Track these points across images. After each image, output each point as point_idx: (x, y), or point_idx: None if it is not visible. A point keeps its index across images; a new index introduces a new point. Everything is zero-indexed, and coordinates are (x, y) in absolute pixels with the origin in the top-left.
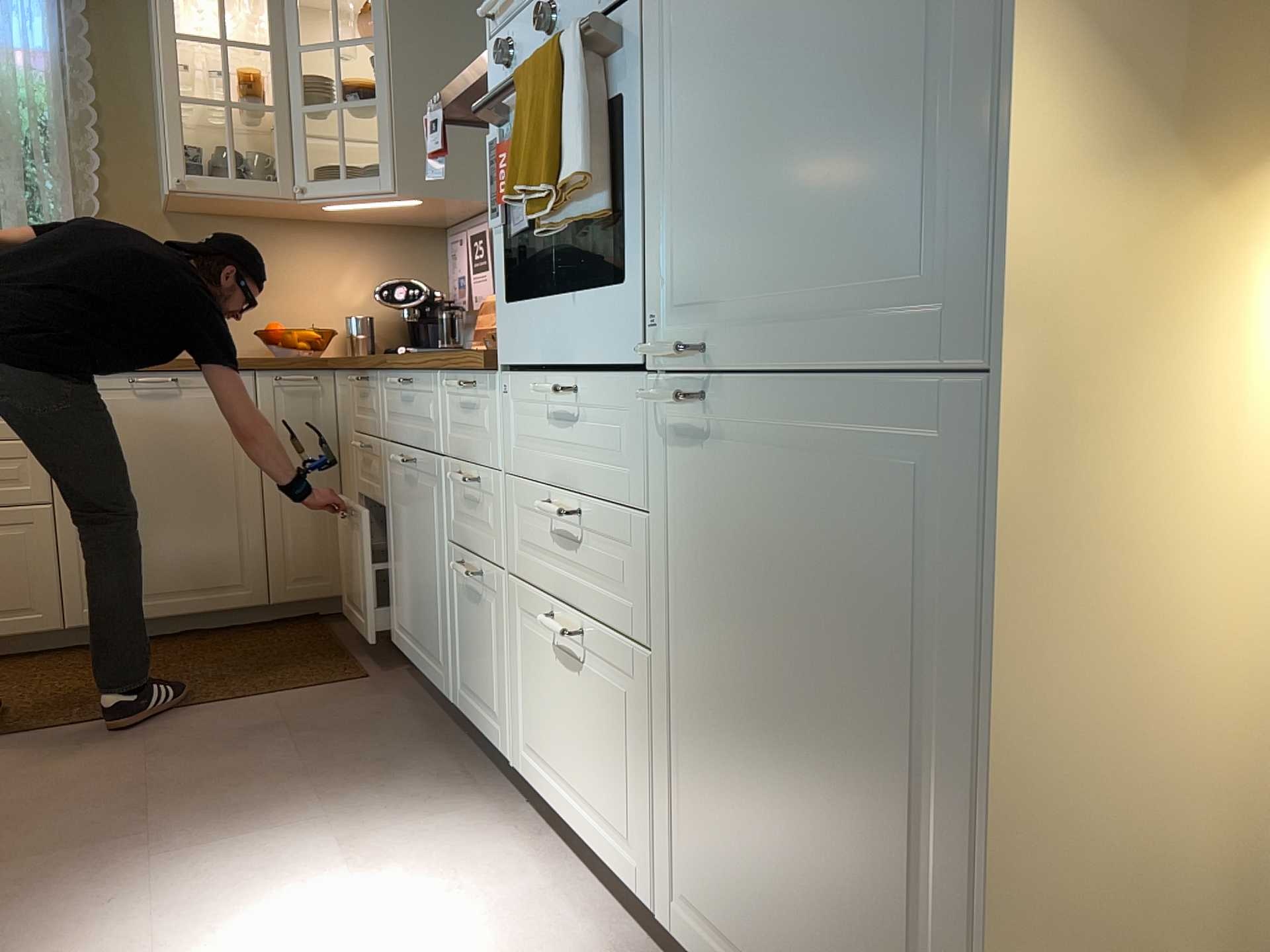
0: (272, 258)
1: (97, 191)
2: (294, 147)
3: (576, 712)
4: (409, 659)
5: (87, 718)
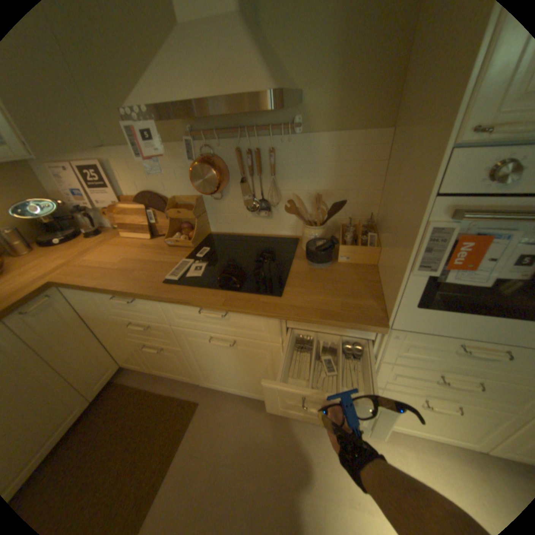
0: None
1: None
2: None
3: (436, 419)
4: (225, 391)
5: None
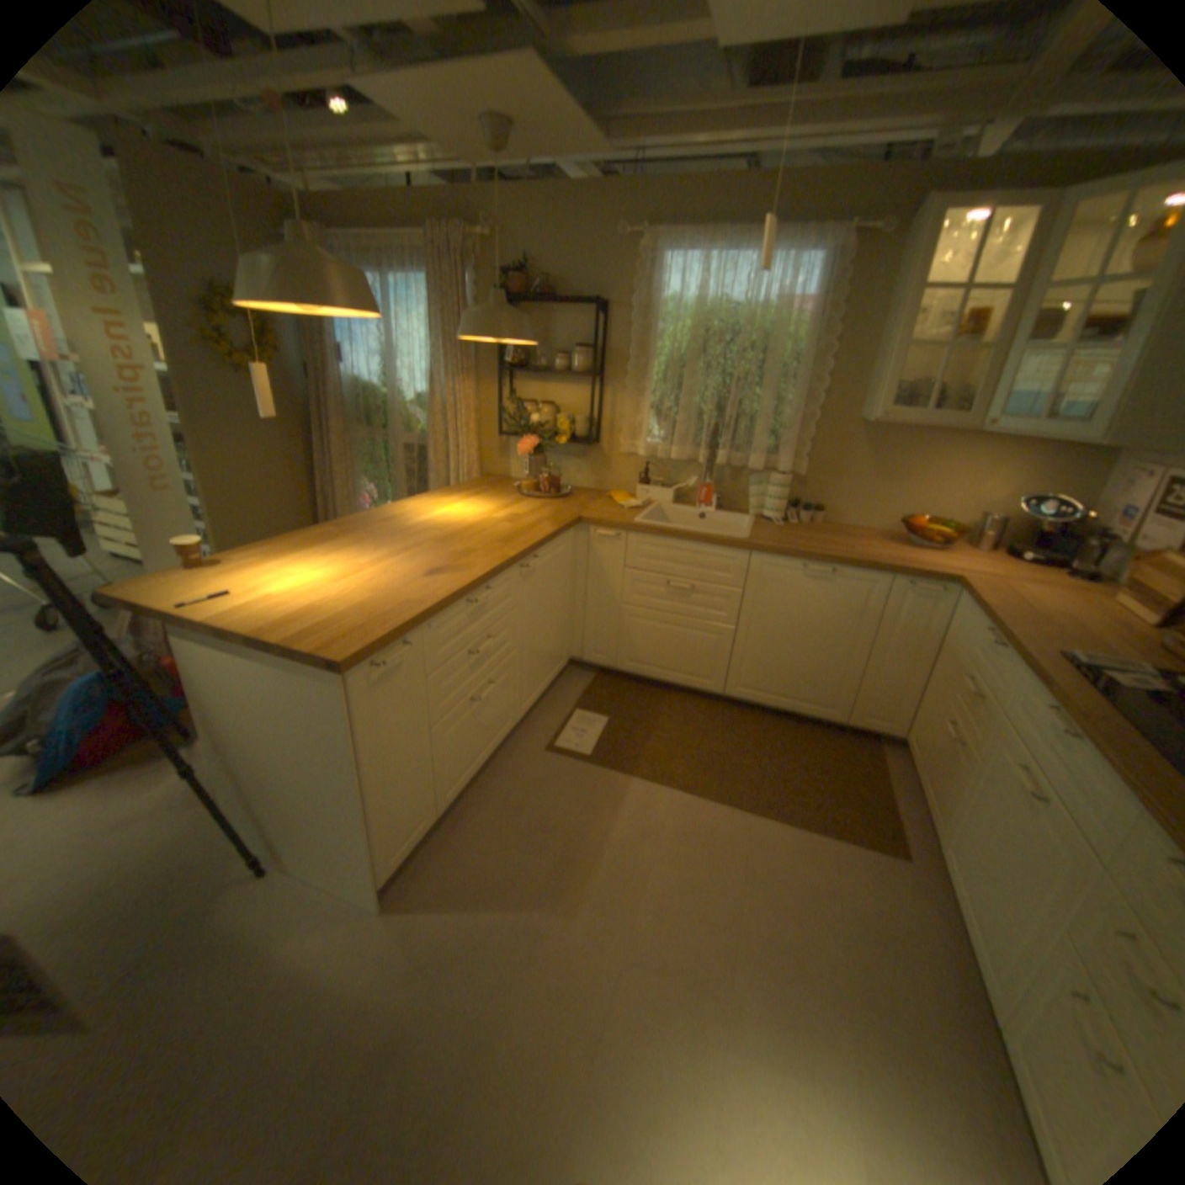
0: (934, 457)
1: (818, 405)
2: (999, 380)
3: None
4: (956, 895)
5: (719, 796)
